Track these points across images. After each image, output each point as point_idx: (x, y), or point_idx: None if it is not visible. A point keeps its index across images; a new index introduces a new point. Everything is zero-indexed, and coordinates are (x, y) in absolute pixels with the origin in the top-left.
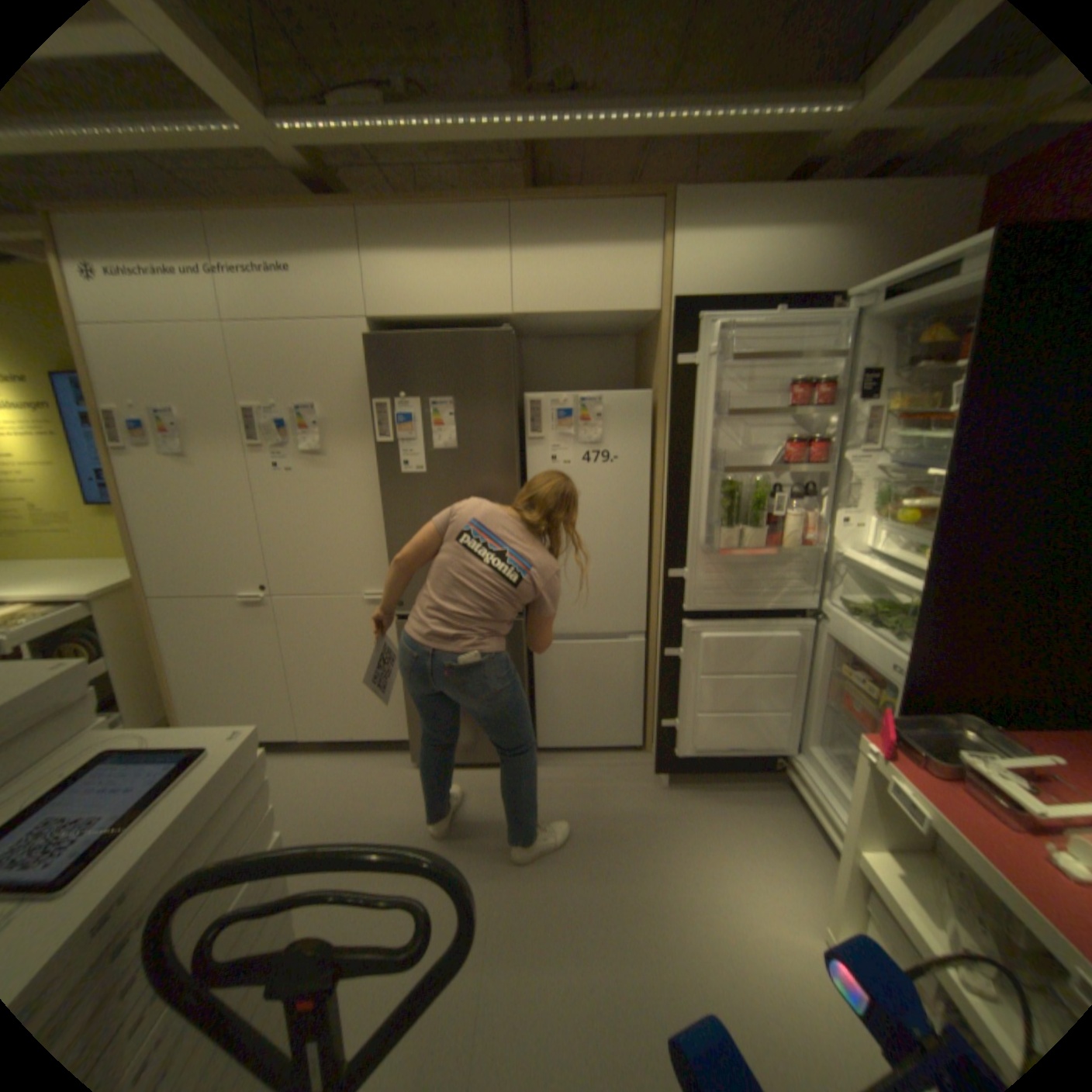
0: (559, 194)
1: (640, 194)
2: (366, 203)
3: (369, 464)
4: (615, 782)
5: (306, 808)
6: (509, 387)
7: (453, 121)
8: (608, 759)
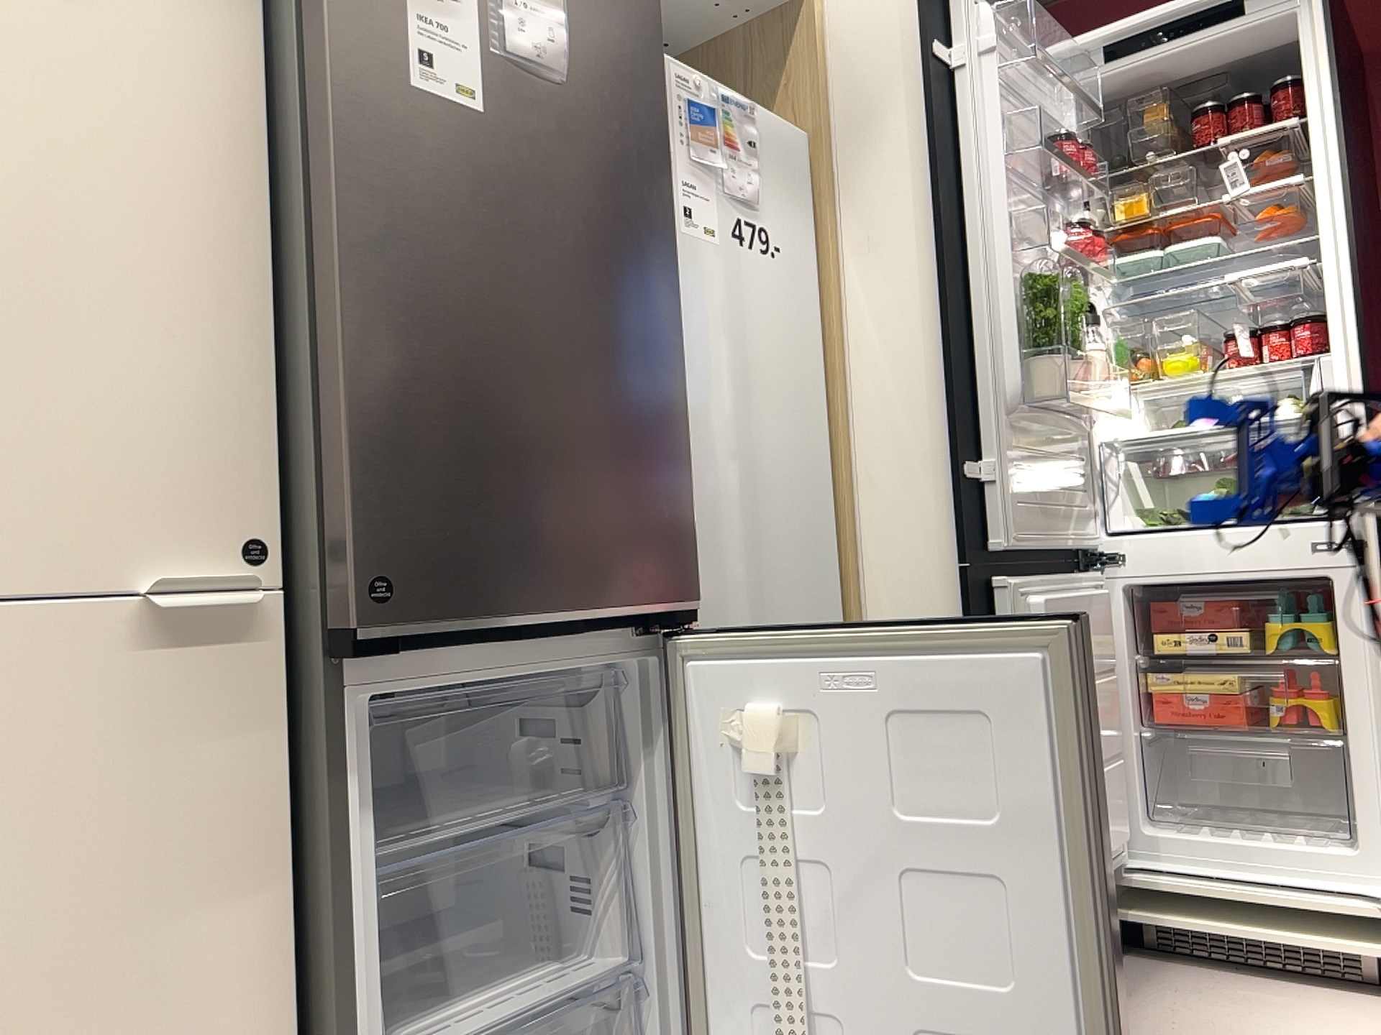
0: None
1: None
2: None
3: (213, 41)
4: None
5: None
6: None
7: None
8: None
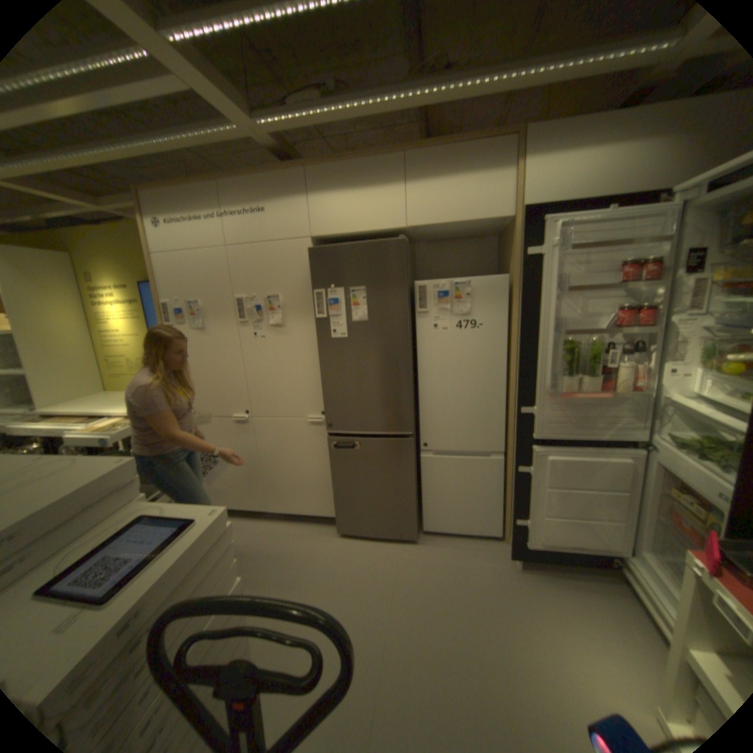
0: (439, 141)
1: (499, 134)
2: (311, 163)
3: (312, 332)
4: (481, 563)
5: (269, 557)
6: (403, 278)
7: (365, 103)
8: (476, 545)
